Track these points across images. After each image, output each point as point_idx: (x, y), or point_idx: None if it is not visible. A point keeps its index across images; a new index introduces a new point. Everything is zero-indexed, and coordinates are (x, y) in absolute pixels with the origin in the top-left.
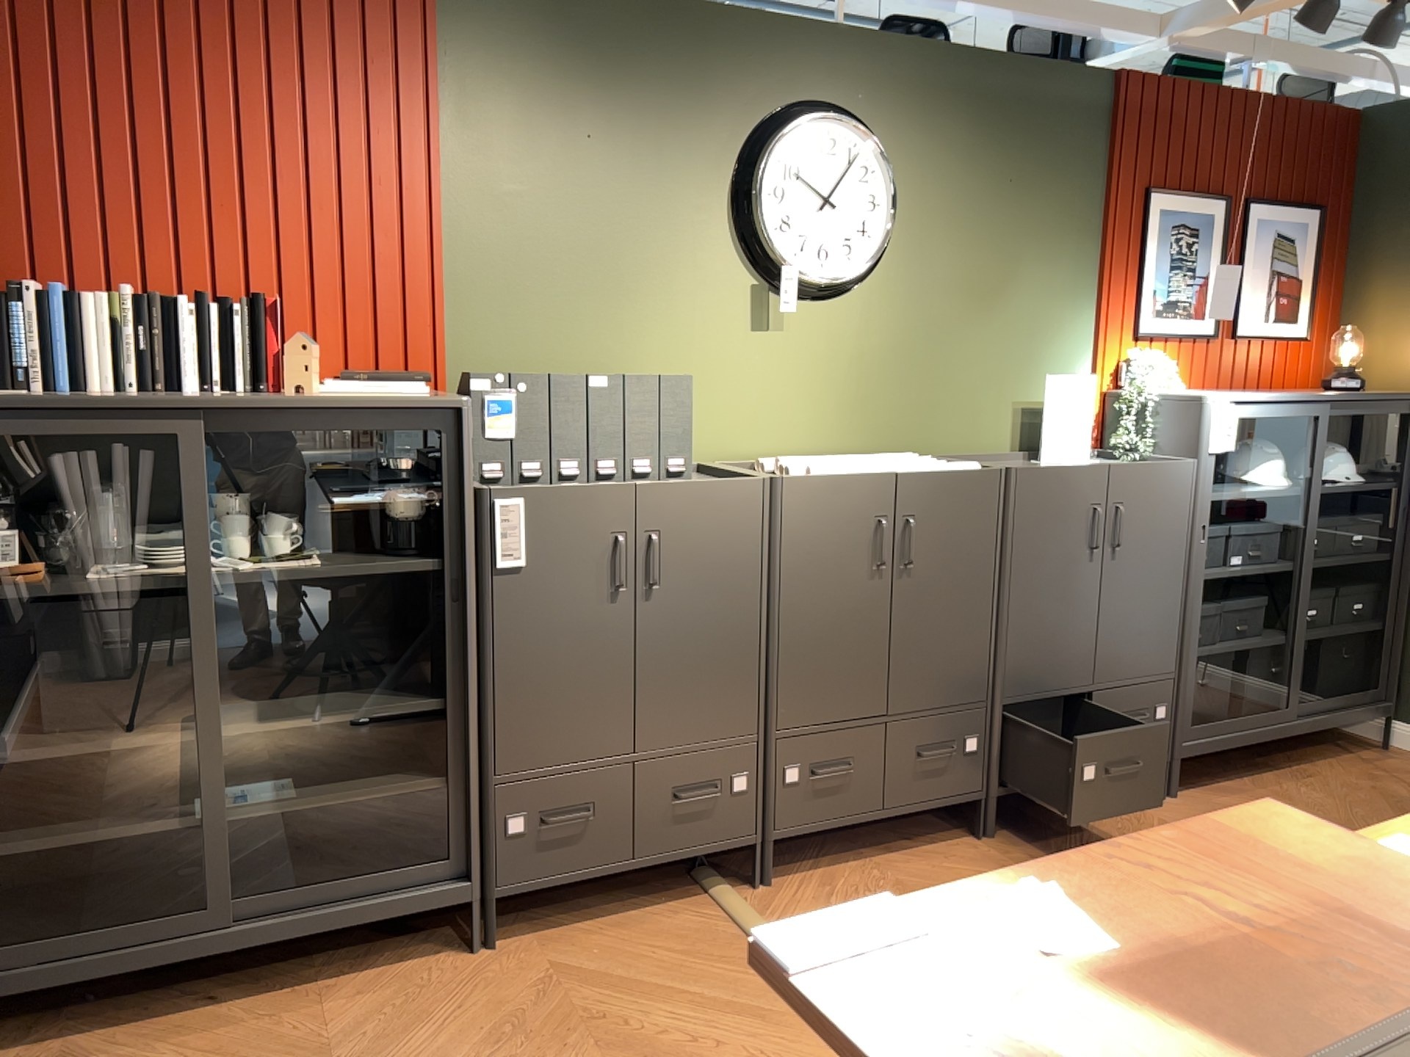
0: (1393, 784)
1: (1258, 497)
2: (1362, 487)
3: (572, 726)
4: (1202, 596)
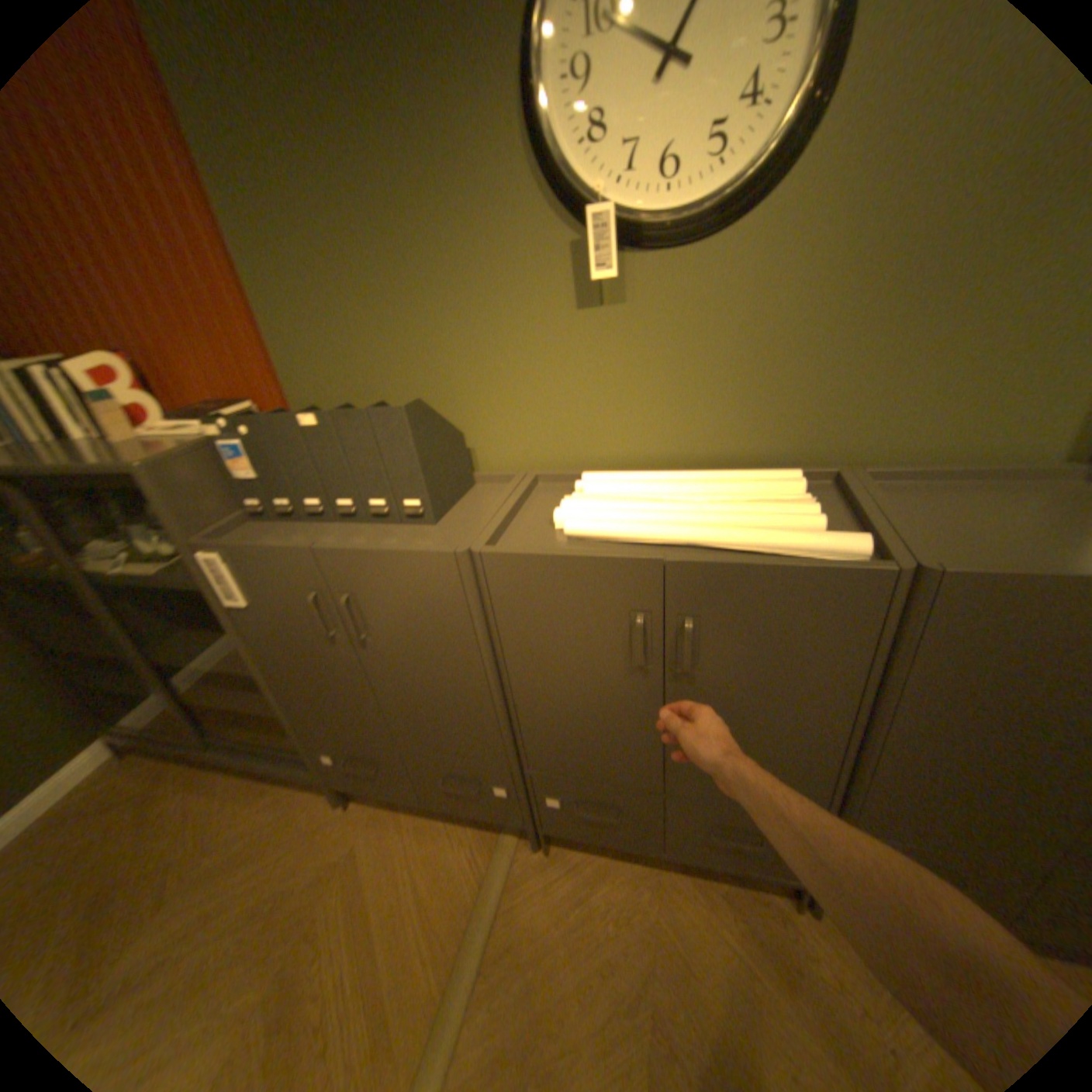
0: None
1: None
2: None
3: (342, 716)
4: None
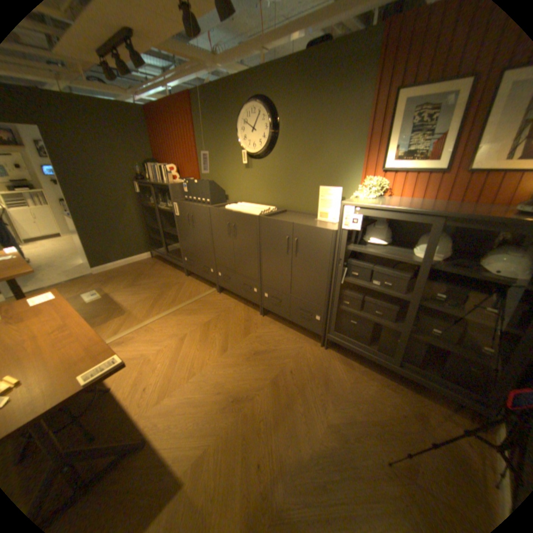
0: (420, 426)
1: (386, 257)
2: (493, 280)
3: (189, 246)
4: (339, 287)
